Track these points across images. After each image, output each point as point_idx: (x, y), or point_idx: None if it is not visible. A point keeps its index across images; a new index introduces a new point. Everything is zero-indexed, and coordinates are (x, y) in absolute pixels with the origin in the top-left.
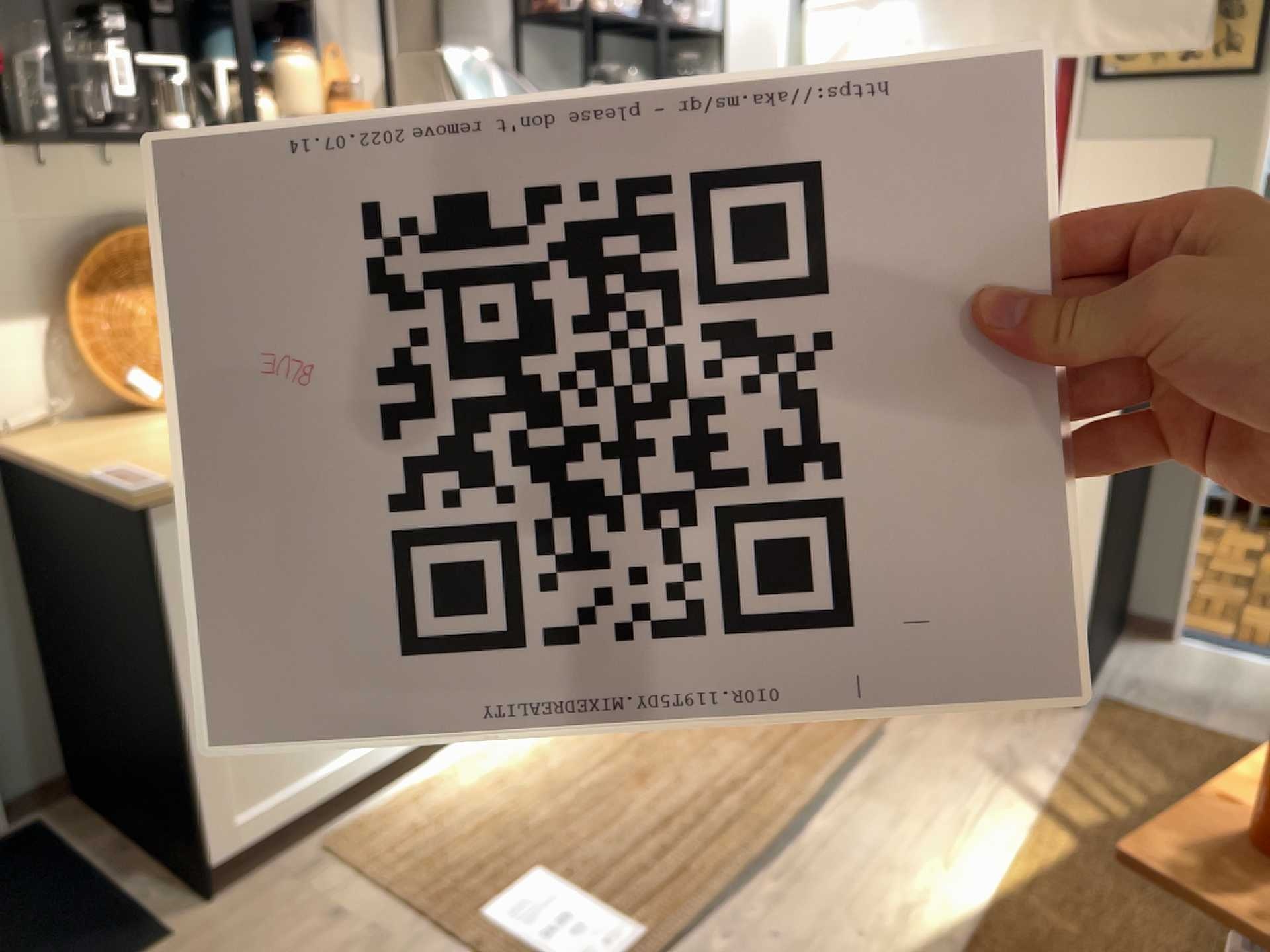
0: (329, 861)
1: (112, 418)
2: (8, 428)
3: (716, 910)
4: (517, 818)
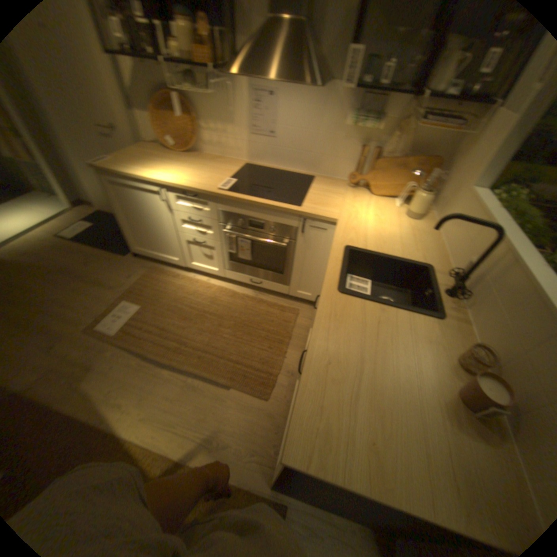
0: (146, 269)
1: (162, 147)
2: (143, 140)
3: (121, 350)
4: (162, 296)
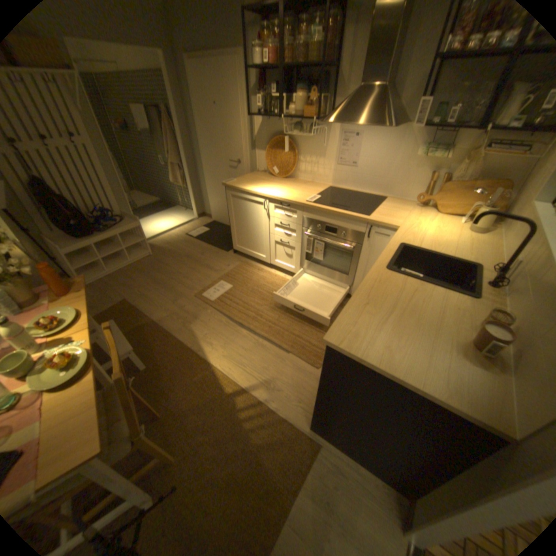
0: (242, 262)
1: (271, 175)
2: (259, 170)
3: (218, 310)
4: (250, 281)
